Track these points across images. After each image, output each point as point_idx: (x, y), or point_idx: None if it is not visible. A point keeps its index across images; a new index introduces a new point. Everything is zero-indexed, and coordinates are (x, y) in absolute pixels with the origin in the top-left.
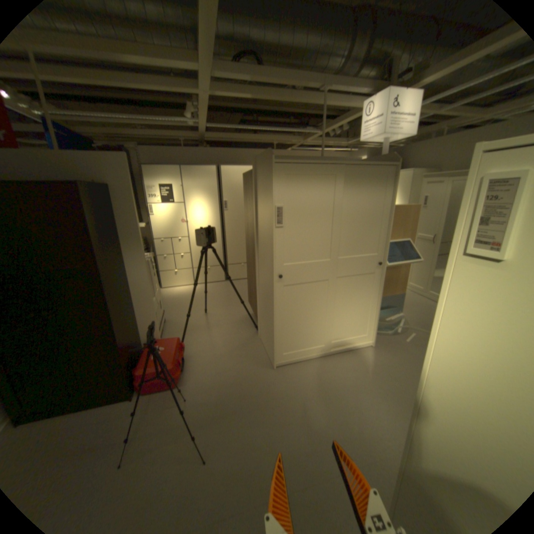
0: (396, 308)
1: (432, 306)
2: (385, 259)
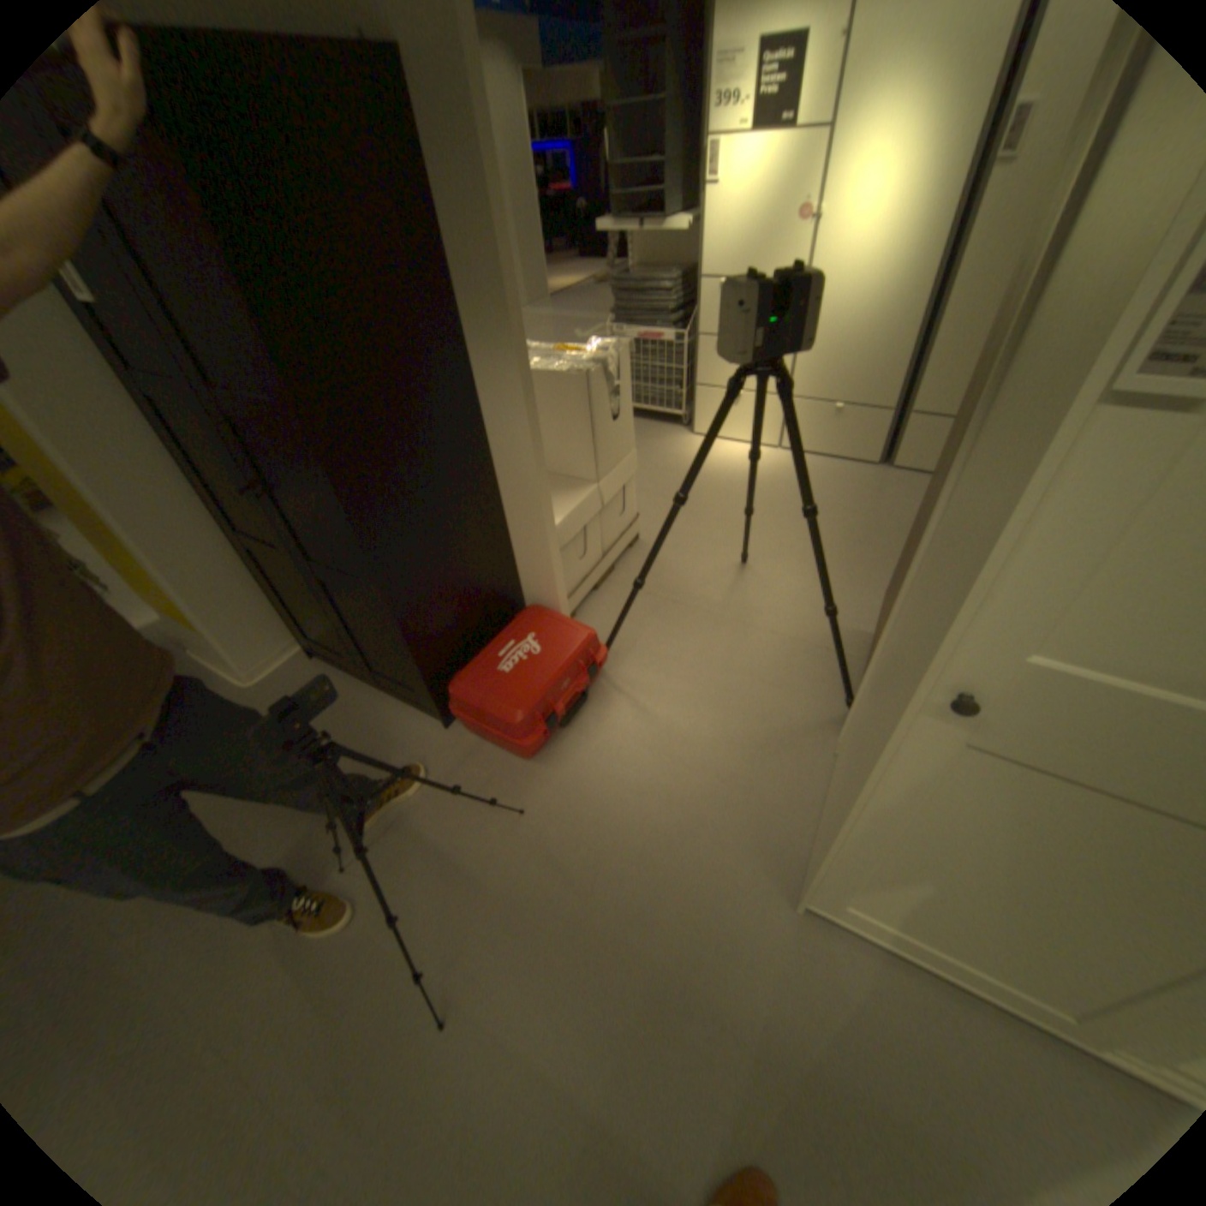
0: None
1: None
2: None
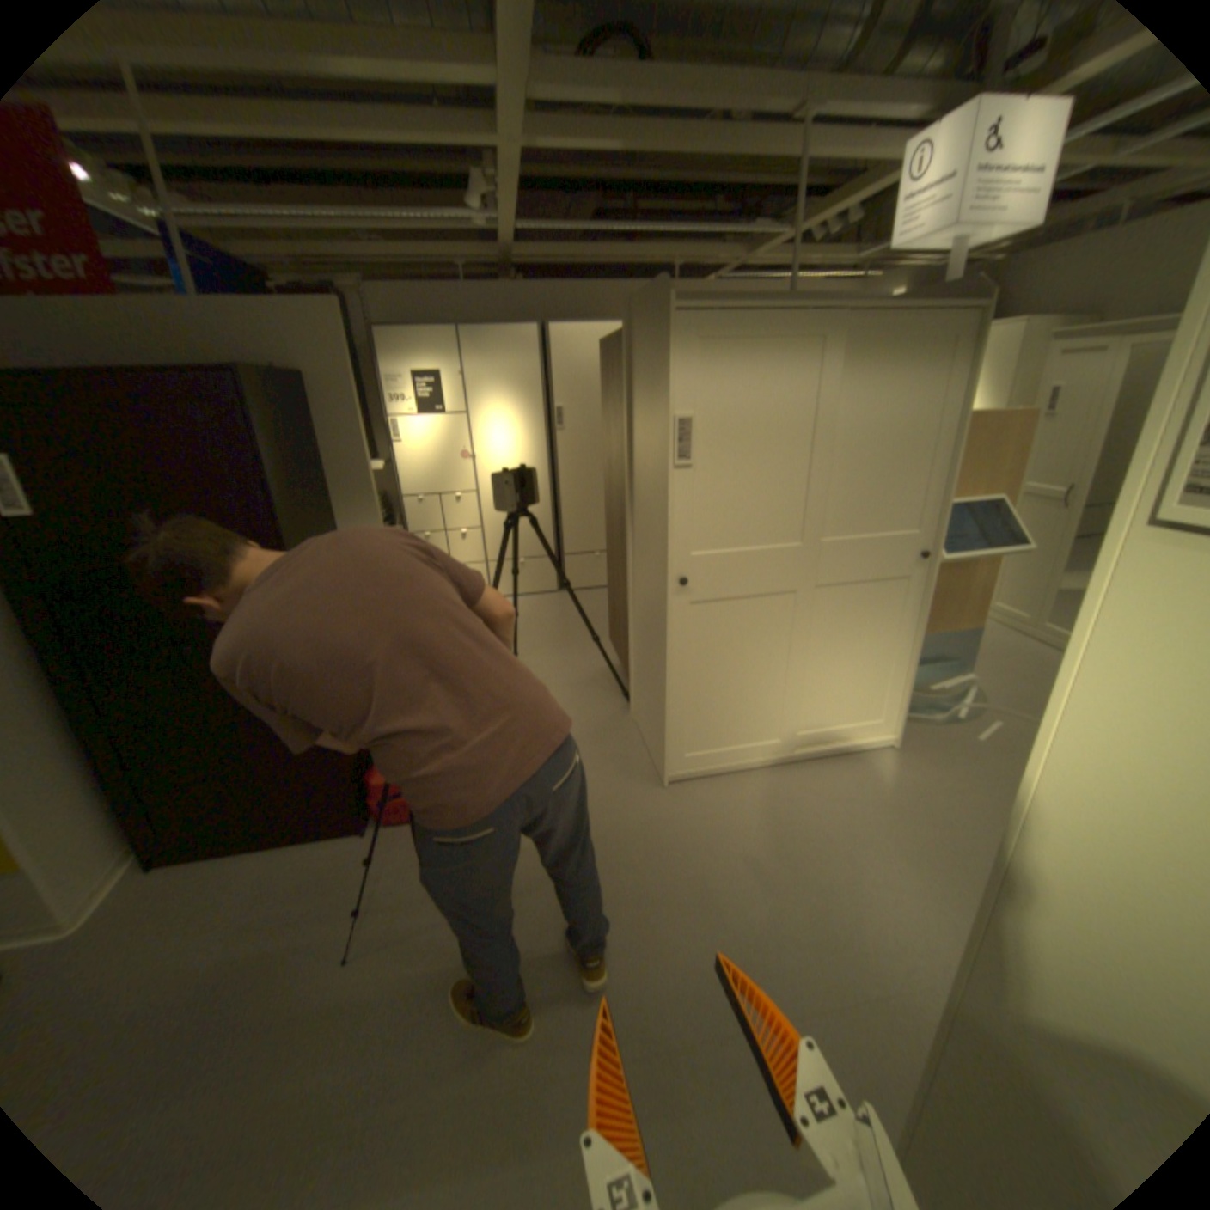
0: (958, 662)
1: (1050, 659)
2: (938, 546)
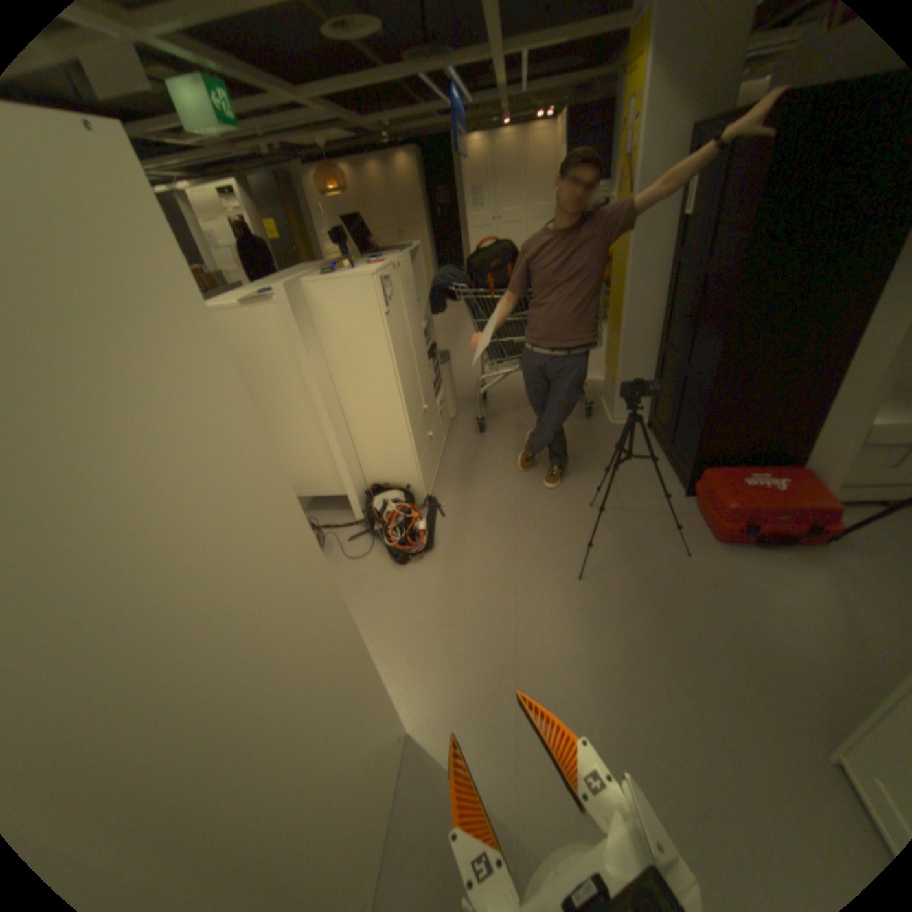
0: None
1: None
2: None
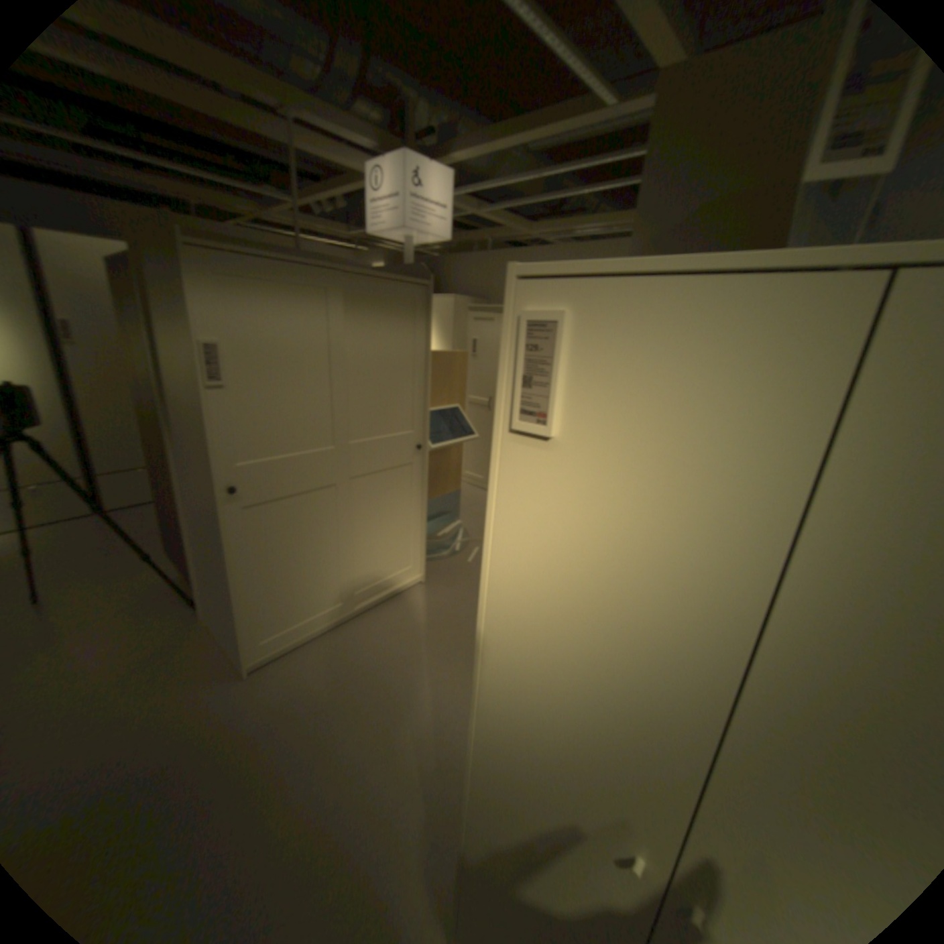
0: (449, 514)
1: None
2: (425, 440)
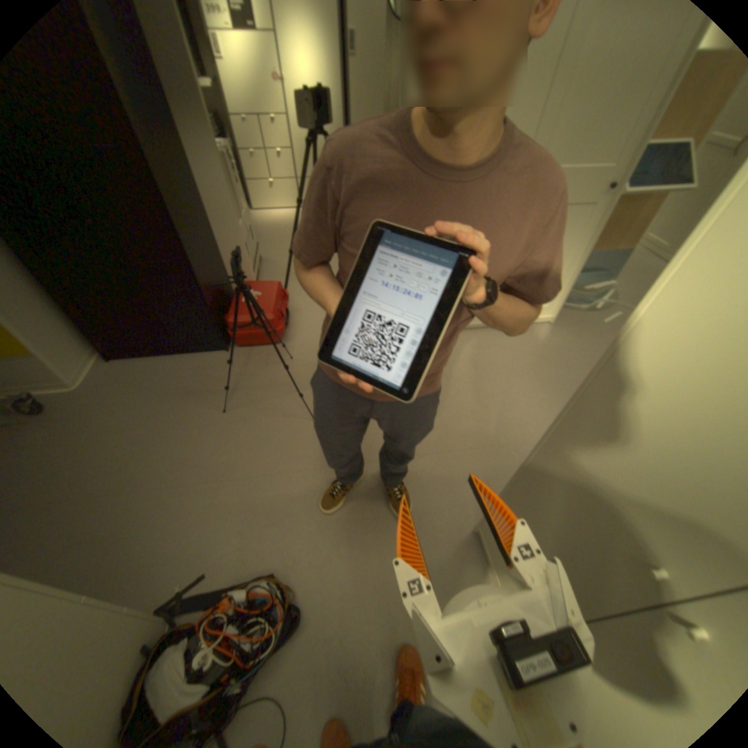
0: (609, 272)
1: None
2: (626, 180)
